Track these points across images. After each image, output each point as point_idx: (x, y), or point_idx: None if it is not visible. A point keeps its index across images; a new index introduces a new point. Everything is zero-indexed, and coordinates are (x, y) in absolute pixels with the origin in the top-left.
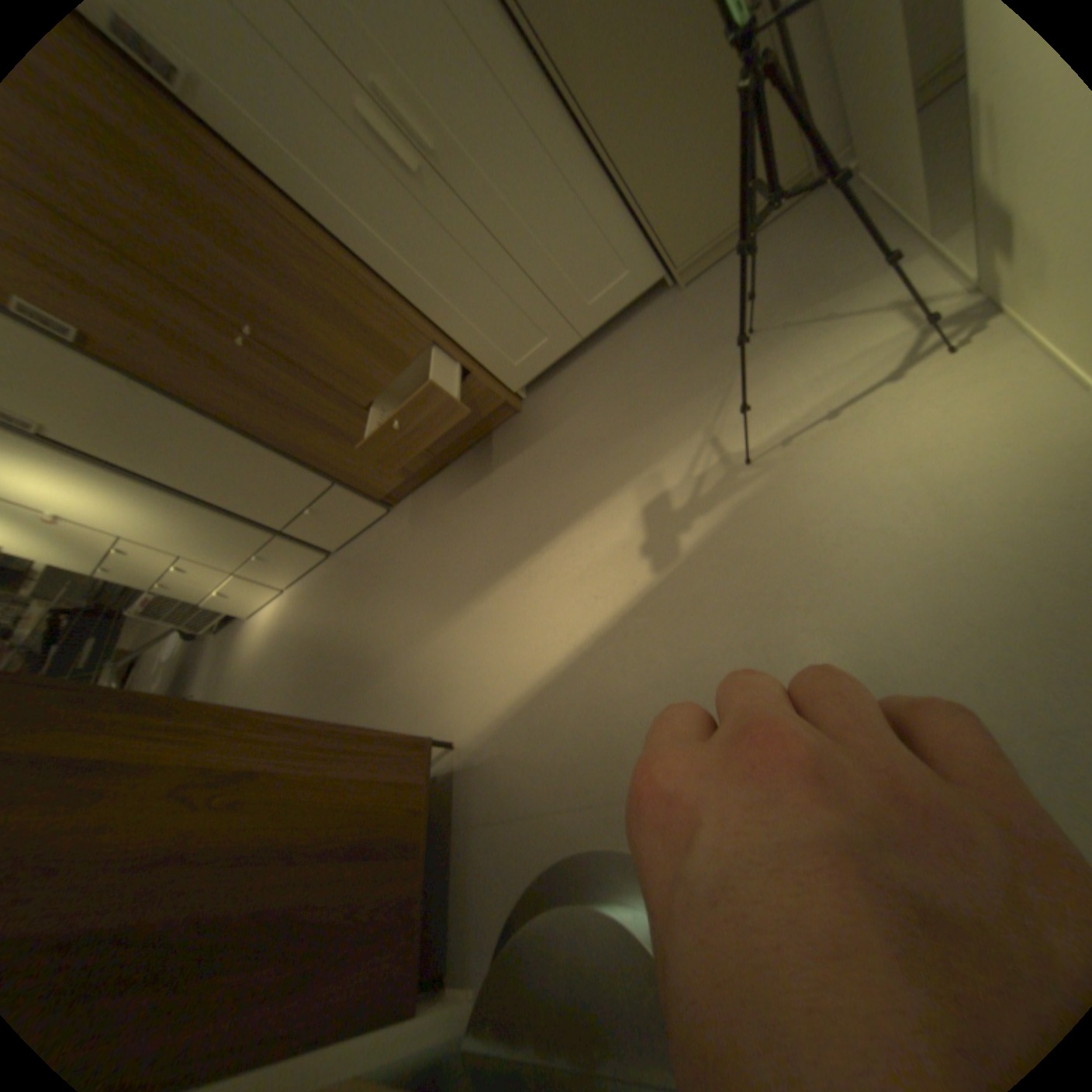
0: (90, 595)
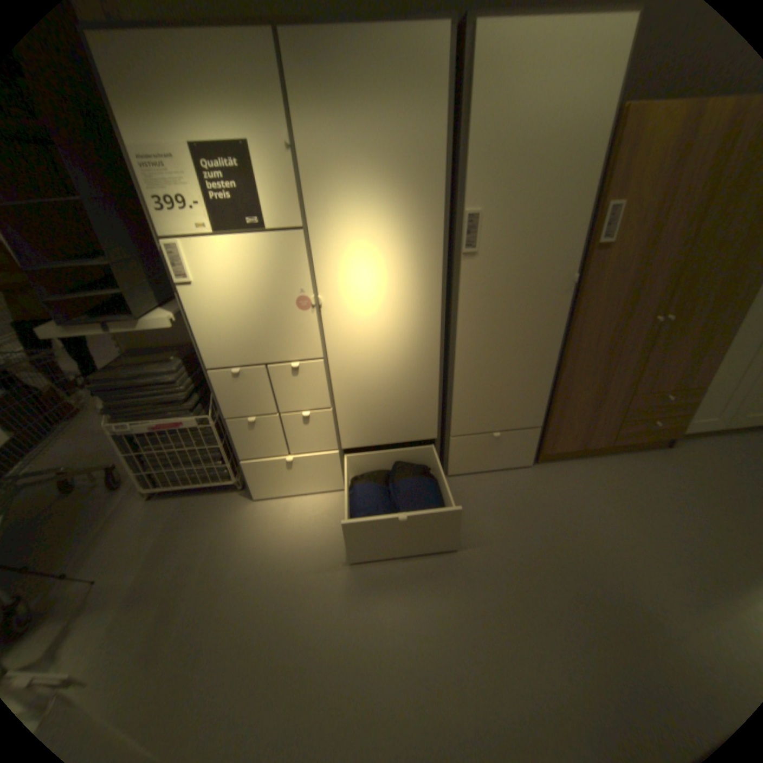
0: (105, 383)
